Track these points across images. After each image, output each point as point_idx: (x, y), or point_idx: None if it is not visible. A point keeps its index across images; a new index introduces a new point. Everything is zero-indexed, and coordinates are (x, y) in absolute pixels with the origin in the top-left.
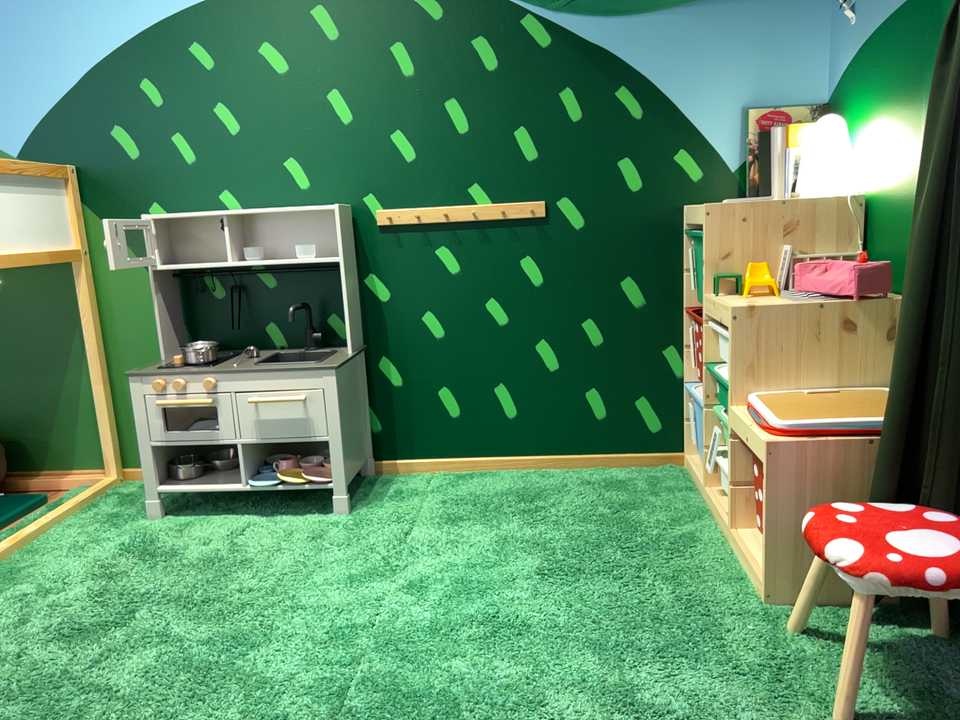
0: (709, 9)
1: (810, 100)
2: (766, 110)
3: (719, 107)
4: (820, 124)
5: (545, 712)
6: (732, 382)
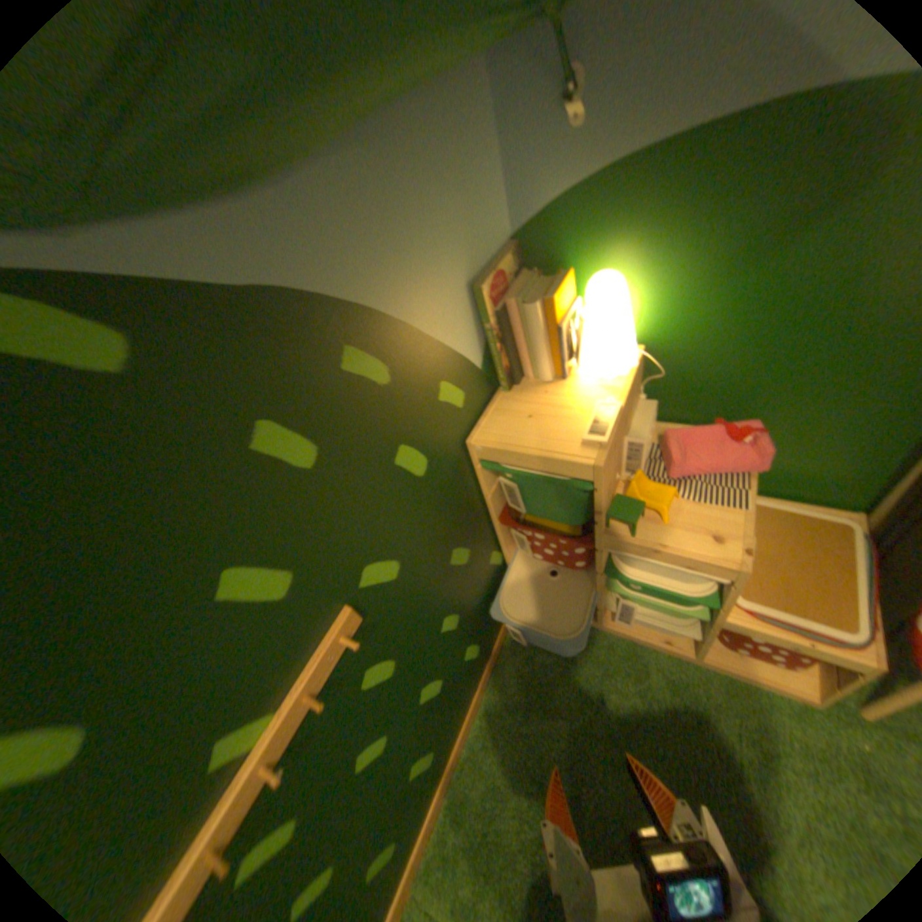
0: (397, 119)
1: (506, 238)
2: (495, 276)
3: (455, 297)
4: (601, 285)
5: None
6: (729, 608)
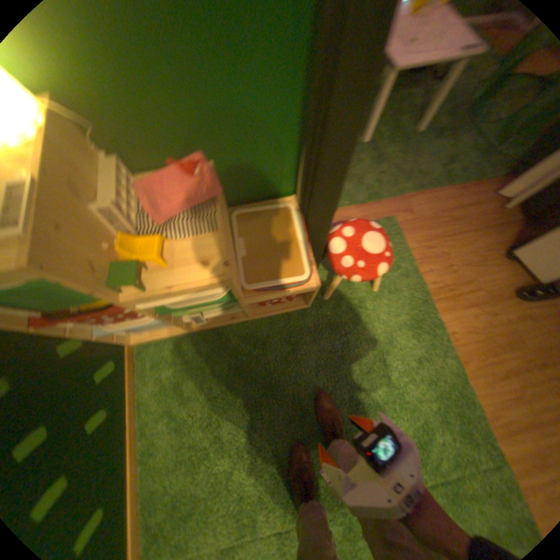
0: None
1: None
2: None
3: None
4: None
5: (404, 390)
6: (240, 295)
